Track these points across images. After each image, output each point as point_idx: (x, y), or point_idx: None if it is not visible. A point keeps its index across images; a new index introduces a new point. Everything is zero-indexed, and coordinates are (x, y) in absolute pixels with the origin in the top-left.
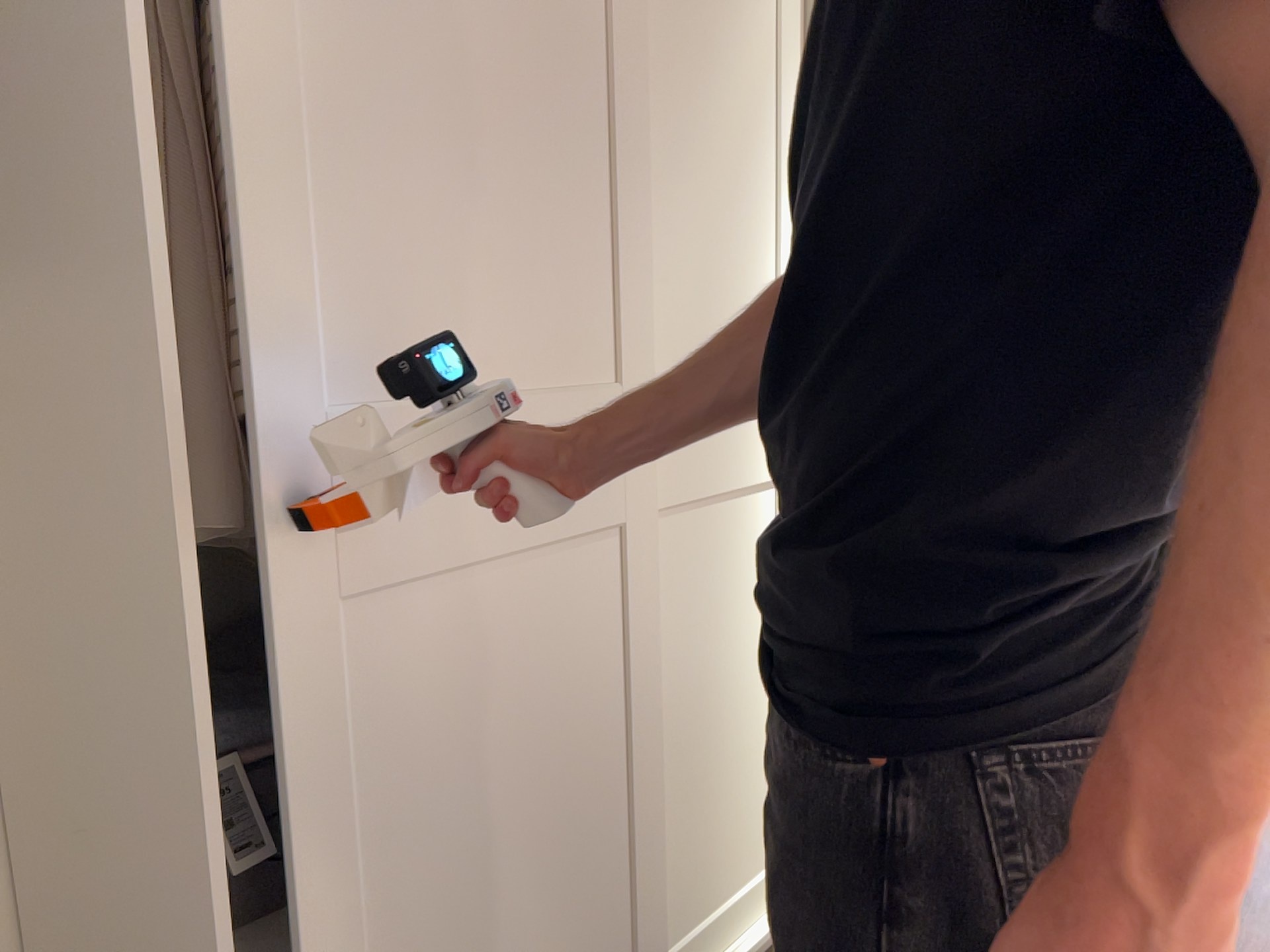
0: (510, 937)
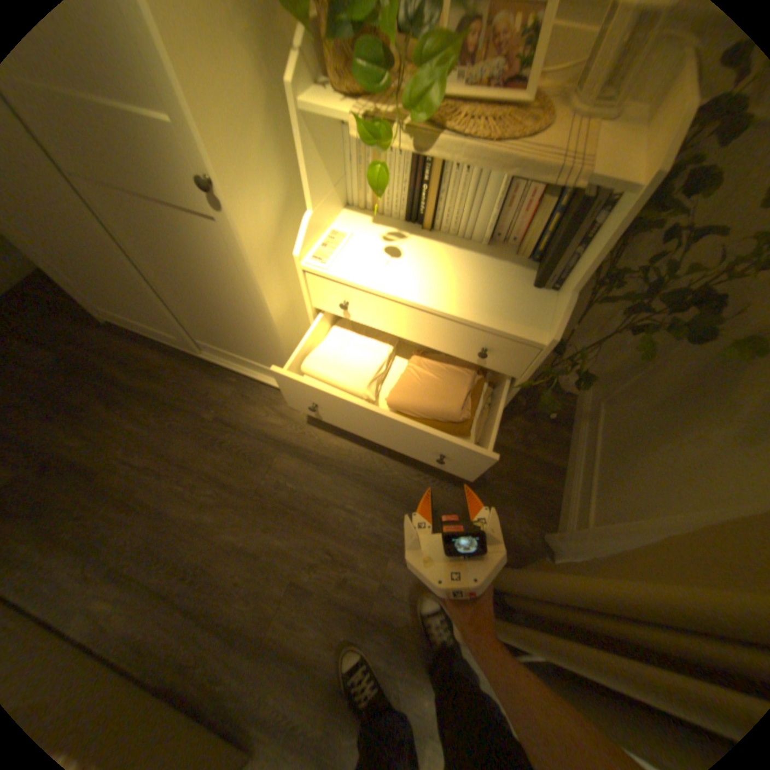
0: (113, 296)
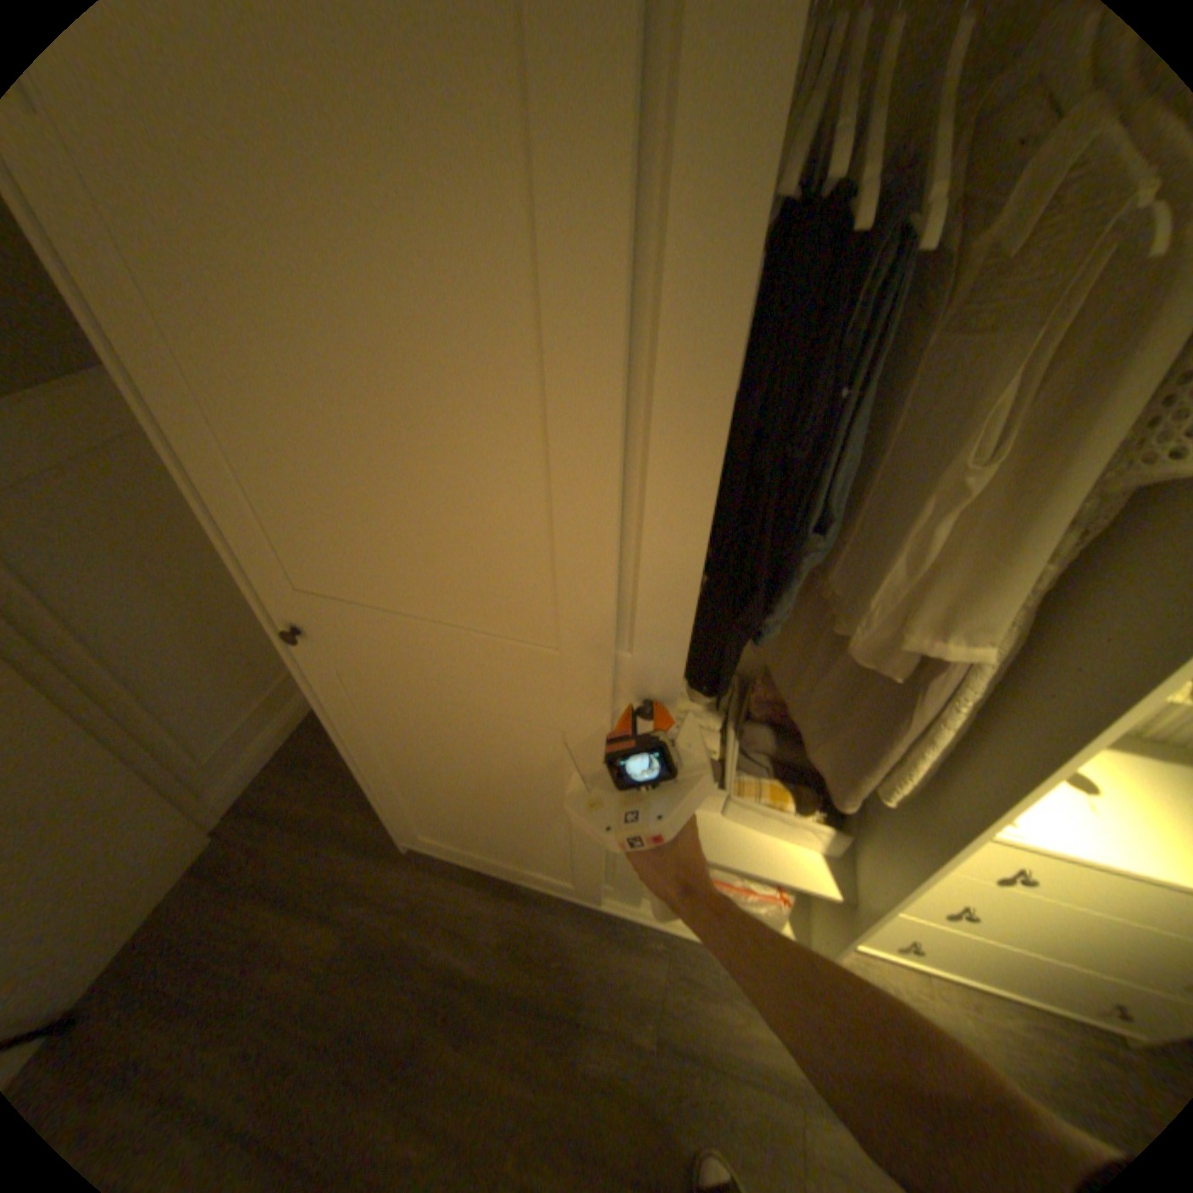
0: (490, 835)
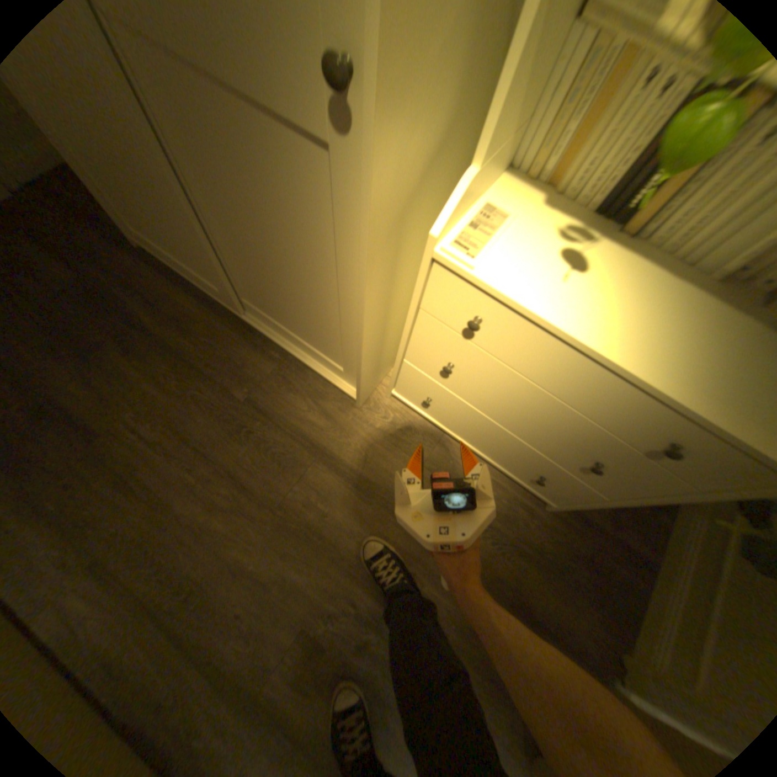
0: (150, 220)
